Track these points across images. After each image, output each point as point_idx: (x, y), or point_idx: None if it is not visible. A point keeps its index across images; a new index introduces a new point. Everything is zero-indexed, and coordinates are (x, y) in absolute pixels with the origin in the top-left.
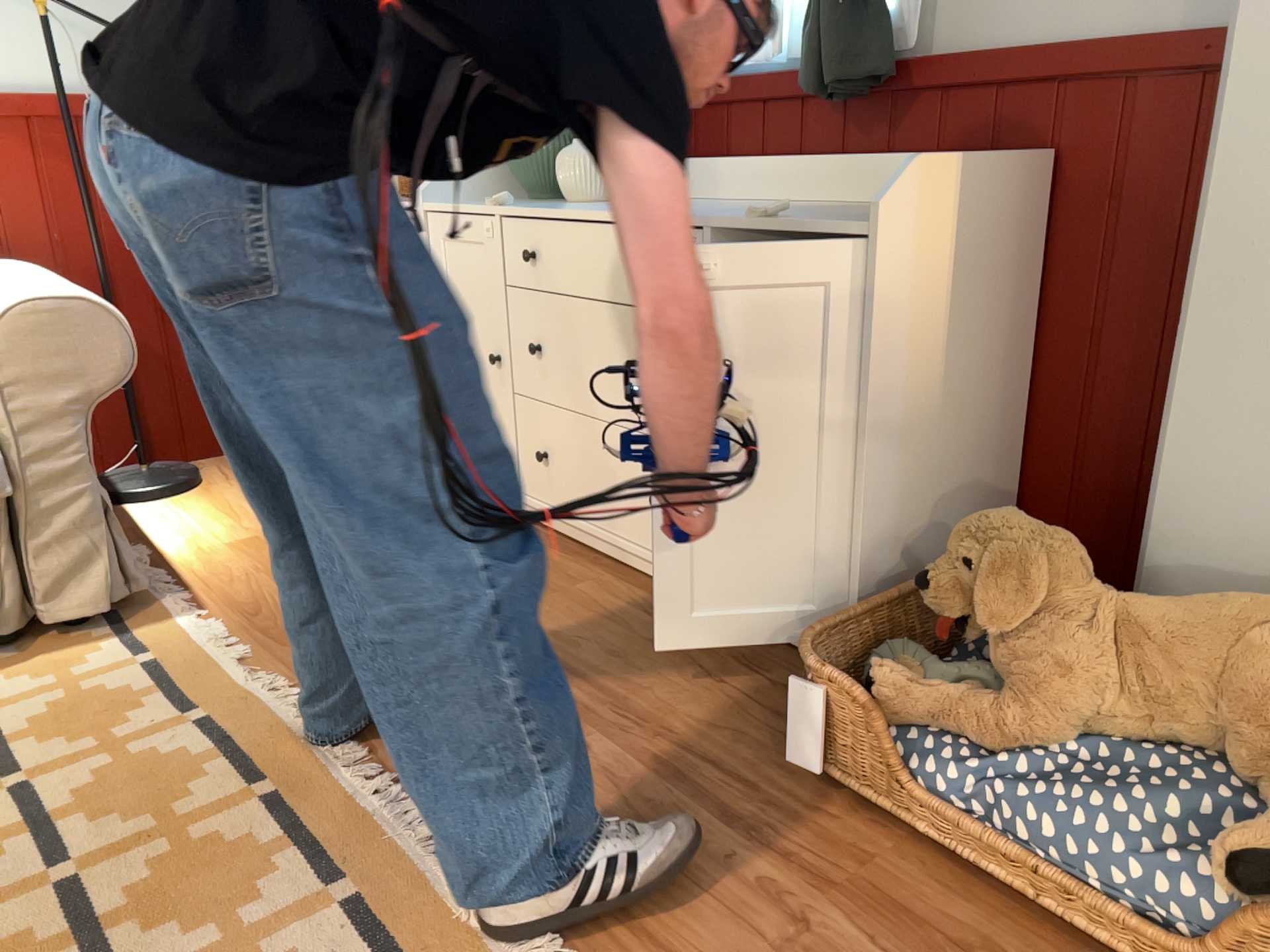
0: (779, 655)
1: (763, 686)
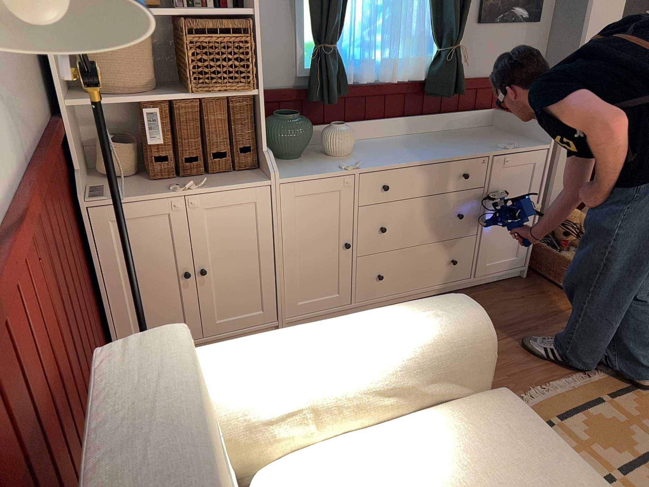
0: (504, 284)
1: (525, 291)
